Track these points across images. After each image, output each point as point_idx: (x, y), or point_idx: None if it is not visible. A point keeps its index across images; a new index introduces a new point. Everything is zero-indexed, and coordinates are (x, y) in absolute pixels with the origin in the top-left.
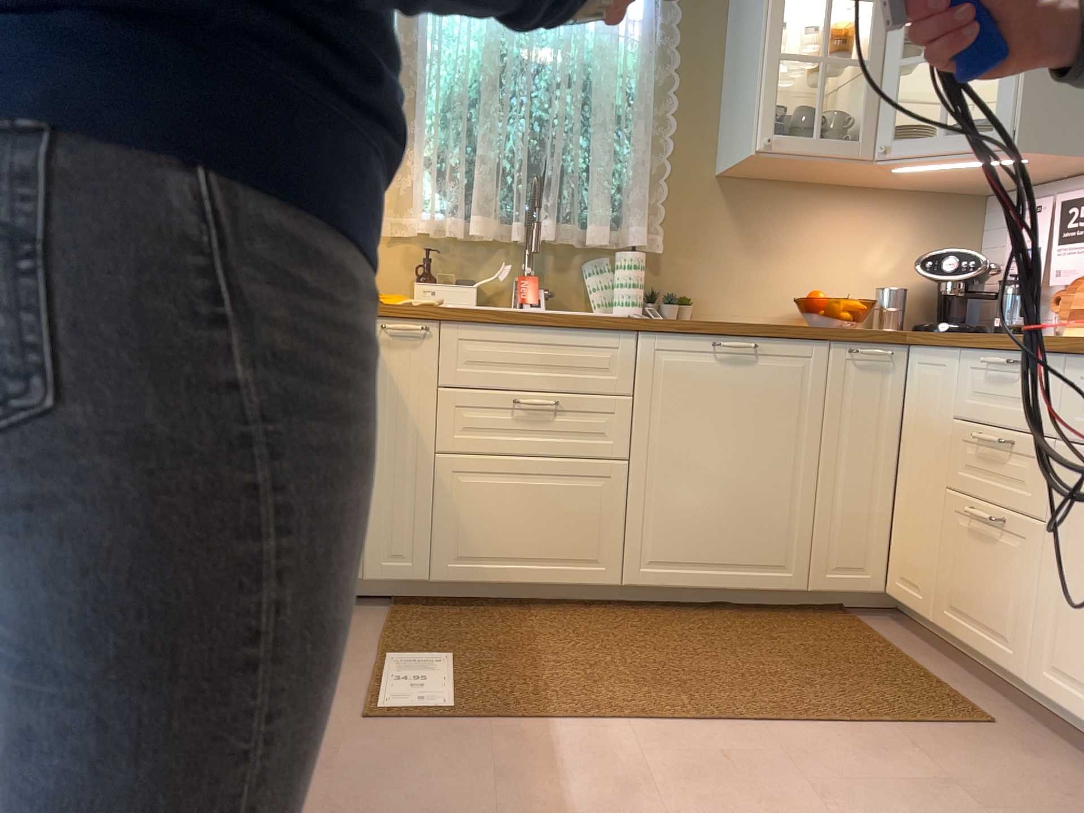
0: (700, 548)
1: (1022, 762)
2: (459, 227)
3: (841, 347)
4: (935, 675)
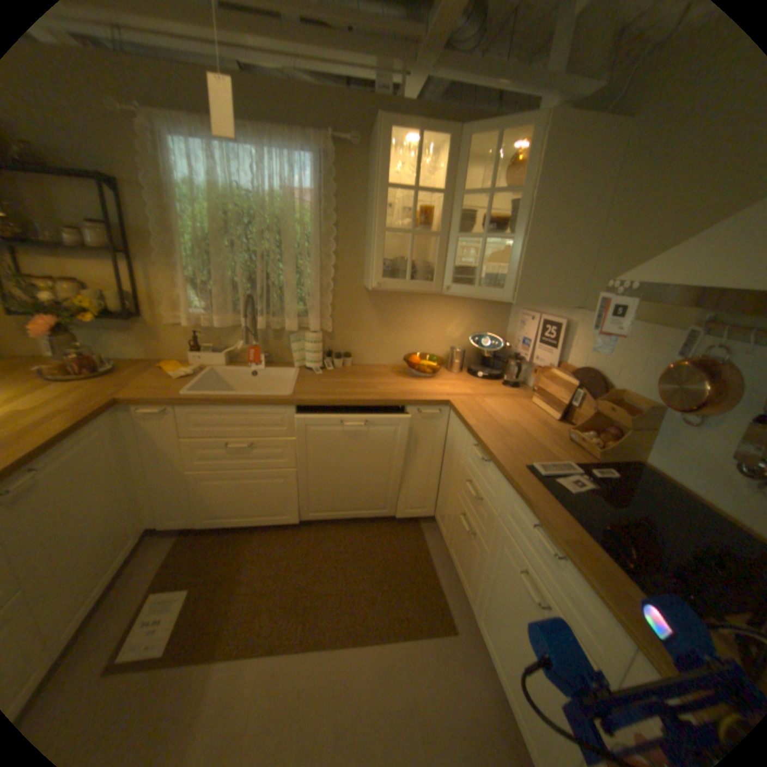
0: (339, 506)
1: (460, 677)
2: (211, 321)
3: (412, 409)
4: (442, 585)
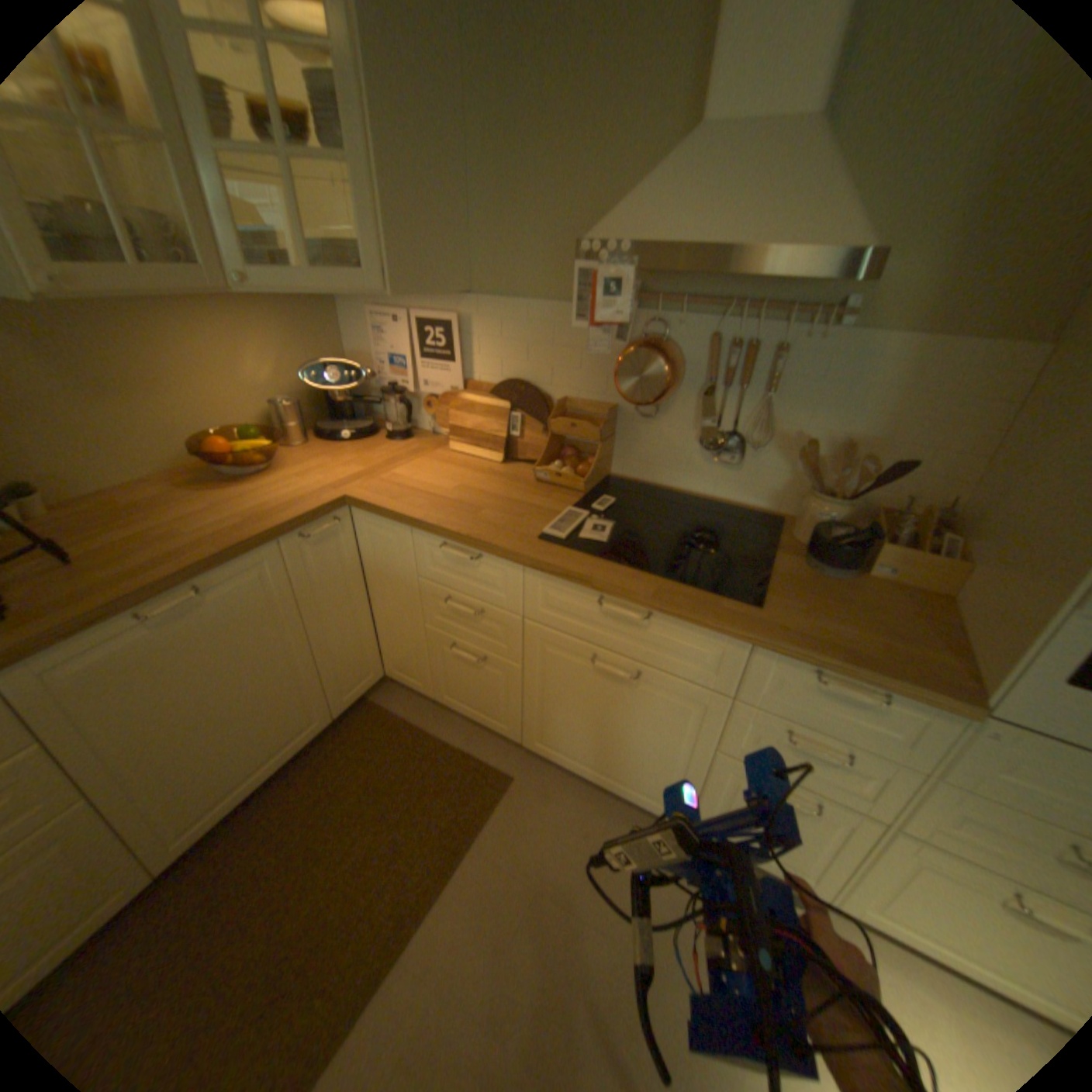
0: (225, 781)
1: (544, 813)
2: None
3: (288, 538)
4: (453, 745)
